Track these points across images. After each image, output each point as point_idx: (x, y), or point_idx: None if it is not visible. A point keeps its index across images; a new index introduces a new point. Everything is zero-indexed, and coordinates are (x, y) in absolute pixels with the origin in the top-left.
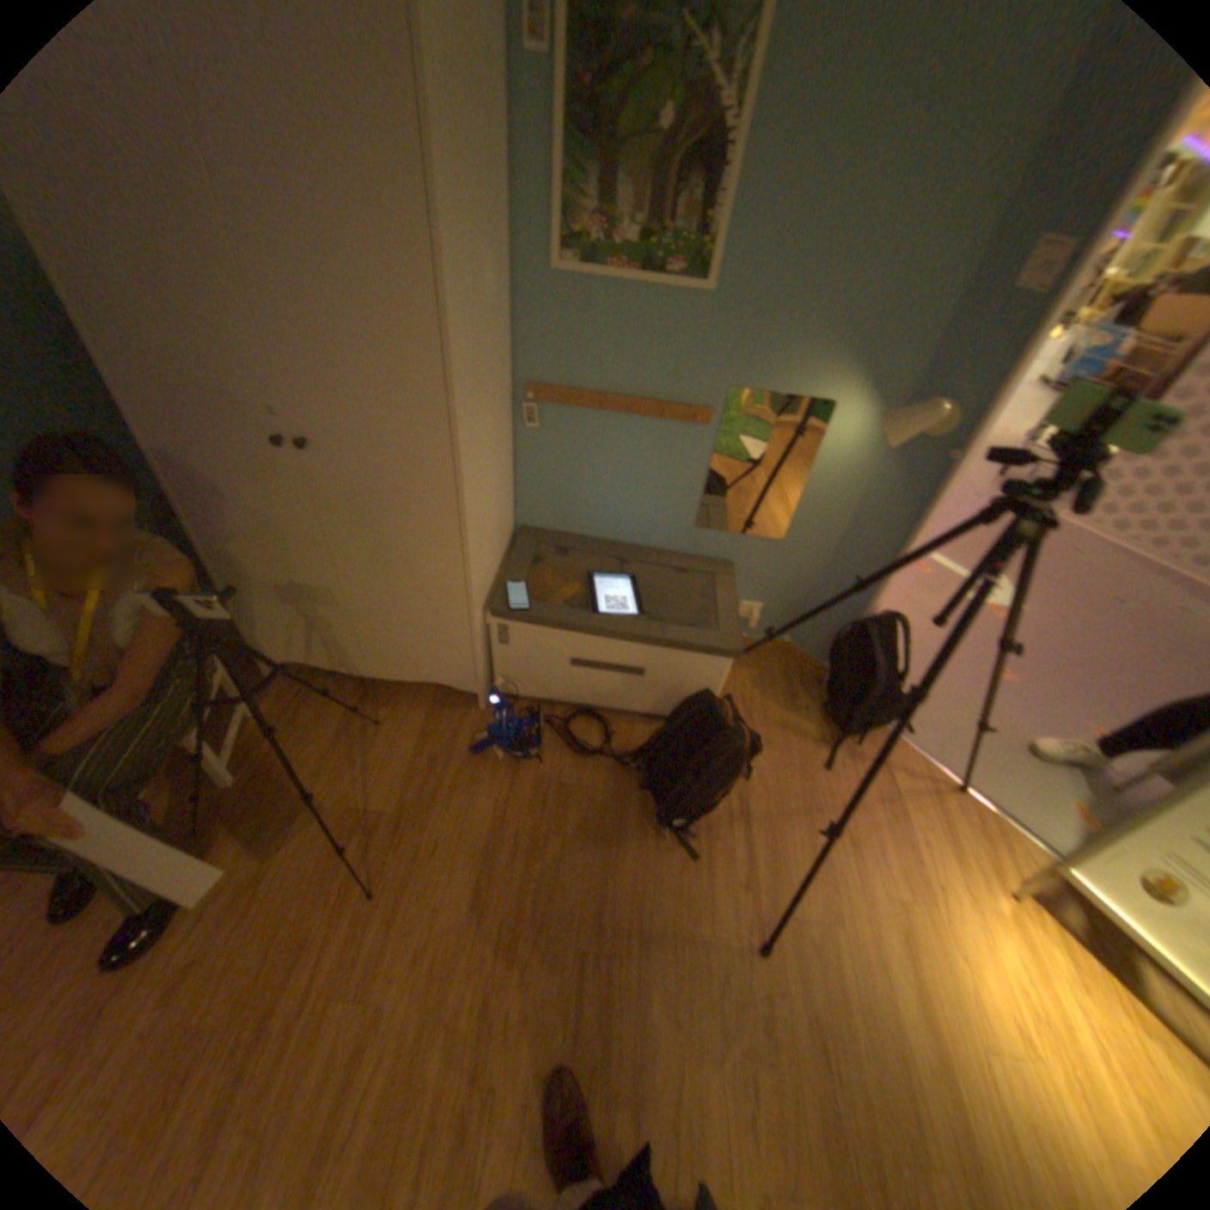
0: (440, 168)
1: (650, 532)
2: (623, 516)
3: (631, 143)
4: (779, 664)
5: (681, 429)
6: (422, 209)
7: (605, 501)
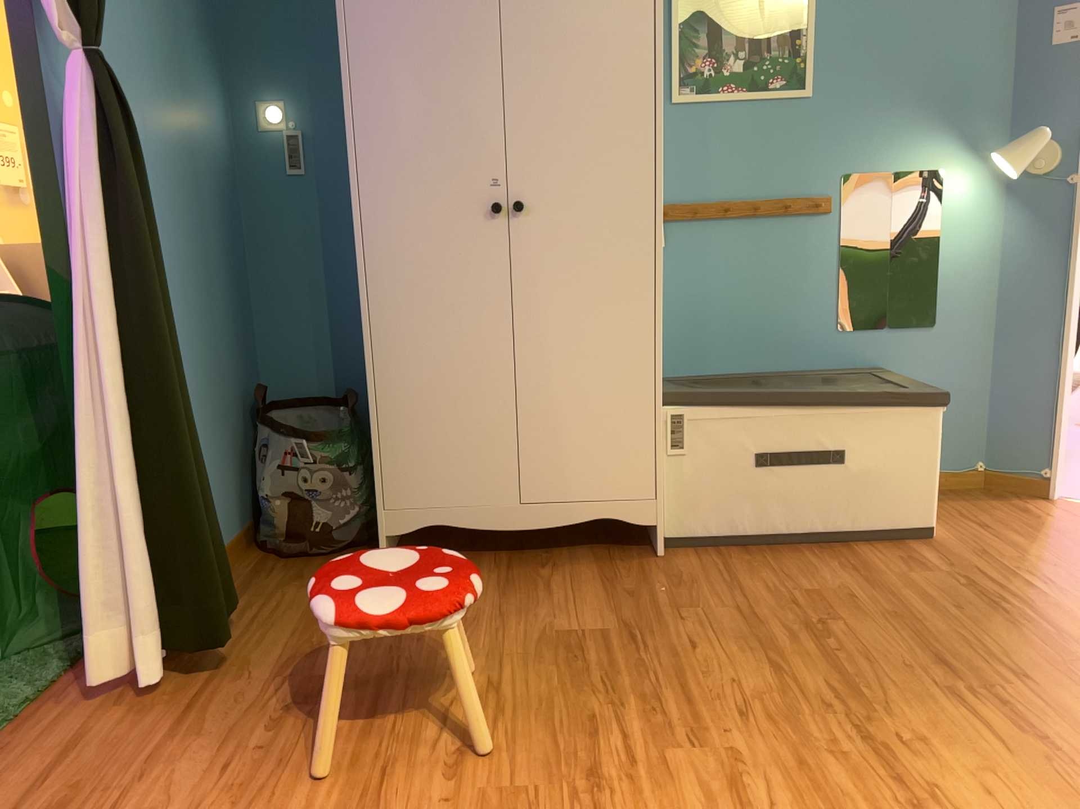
0: None
1: (791, 345)
2: (758, 331)
3: (729, 6)
4: (985, 494)
5: (805, 221)
6: None
7: (737, 317)
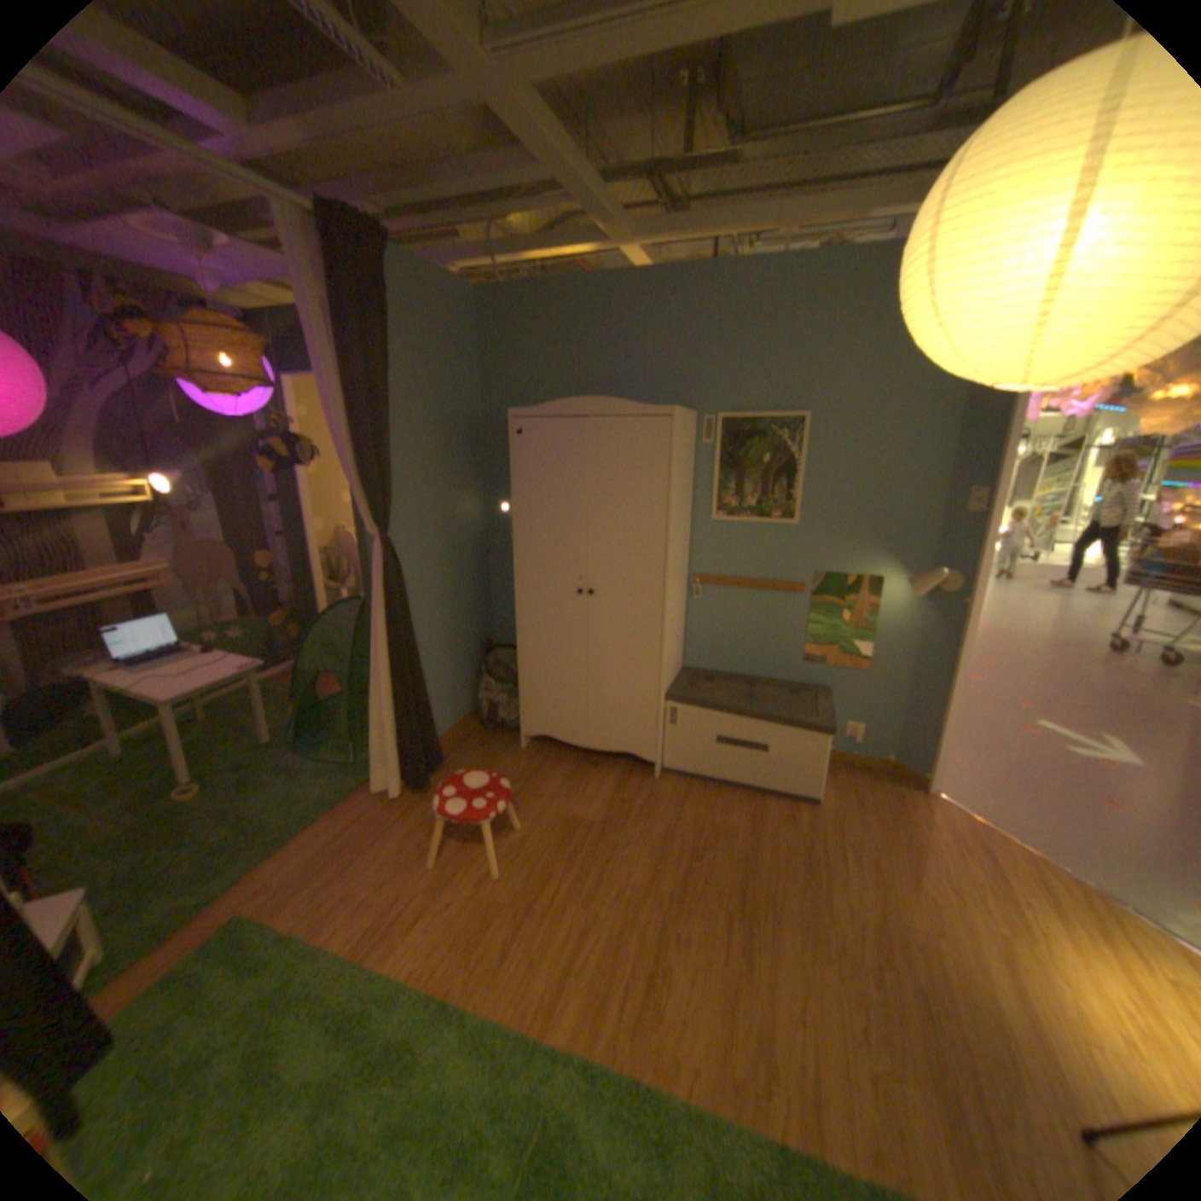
0: (673, 482)
1: (773, 664)
2: (754, 653)
3: (750, 467)
4: (889, 777)
5: (788, 596)
6: (666, 495)
7: (742, 643)
